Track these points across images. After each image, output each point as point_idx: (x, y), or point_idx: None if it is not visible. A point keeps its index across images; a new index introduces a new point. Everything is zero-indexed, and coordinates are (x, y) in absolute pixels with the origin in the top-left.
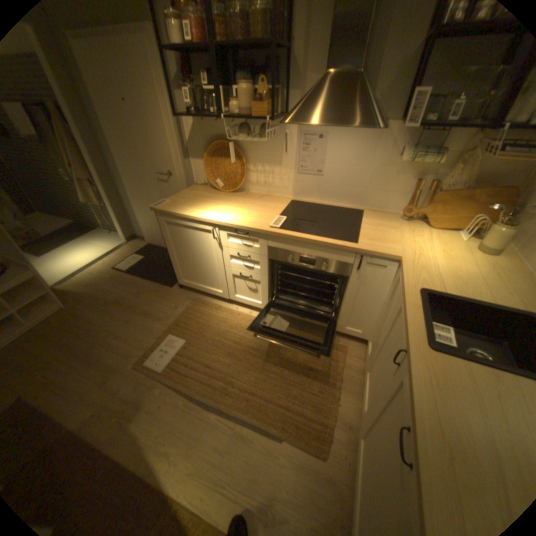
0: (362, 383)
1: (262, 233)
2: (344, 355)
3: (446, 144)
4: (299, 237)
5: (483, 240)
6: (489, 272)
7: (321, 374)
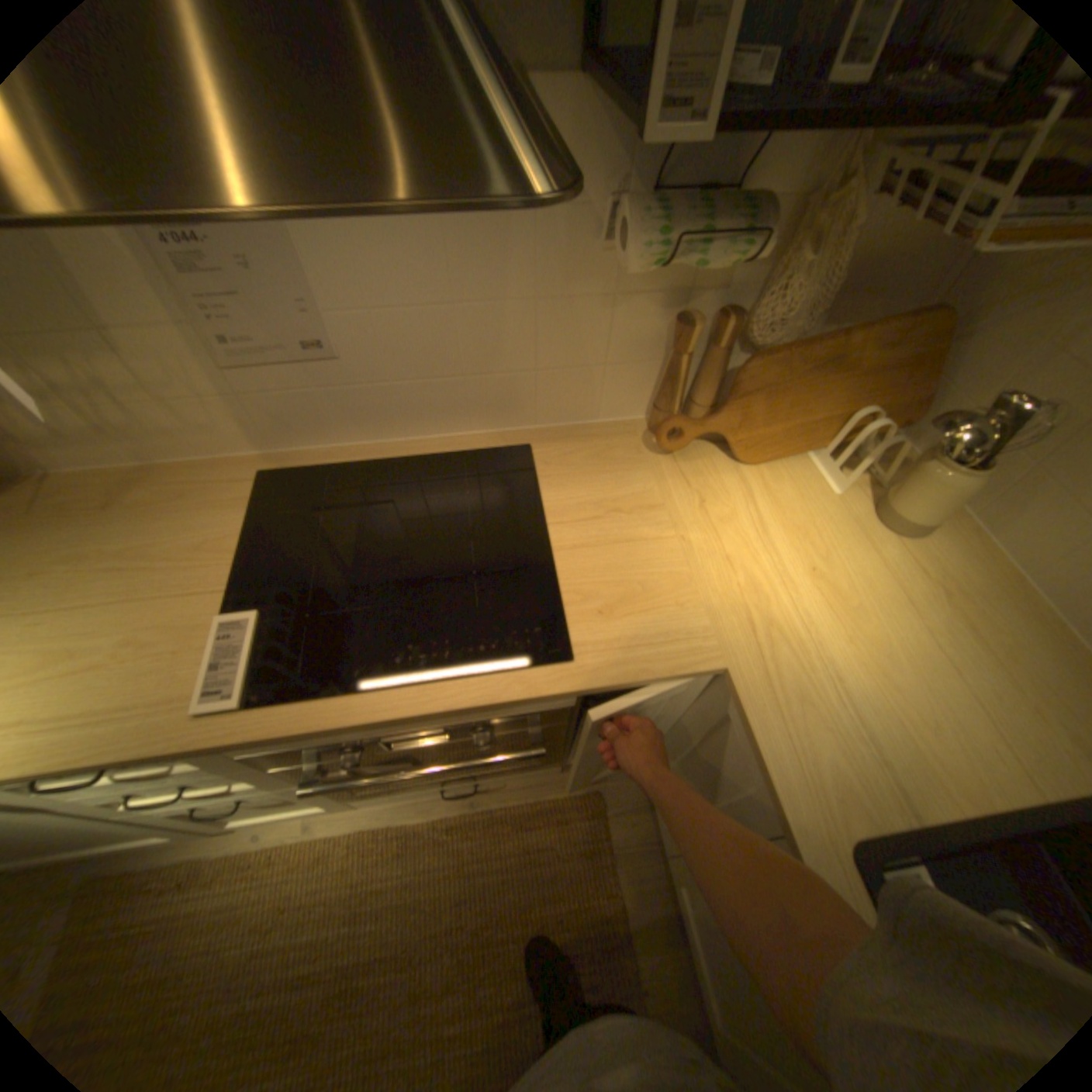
0: (666, 882)
1: (172, 752)
2: (601, 824)
3: (756, 169)
4: (346, 720)
5: (897, 500)
6: (945, 620)
7: (570, 924)
